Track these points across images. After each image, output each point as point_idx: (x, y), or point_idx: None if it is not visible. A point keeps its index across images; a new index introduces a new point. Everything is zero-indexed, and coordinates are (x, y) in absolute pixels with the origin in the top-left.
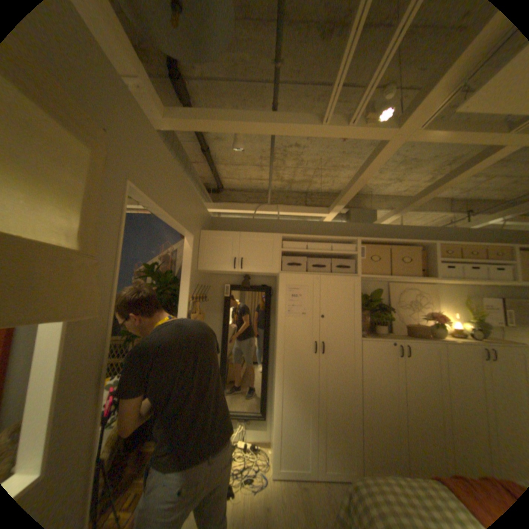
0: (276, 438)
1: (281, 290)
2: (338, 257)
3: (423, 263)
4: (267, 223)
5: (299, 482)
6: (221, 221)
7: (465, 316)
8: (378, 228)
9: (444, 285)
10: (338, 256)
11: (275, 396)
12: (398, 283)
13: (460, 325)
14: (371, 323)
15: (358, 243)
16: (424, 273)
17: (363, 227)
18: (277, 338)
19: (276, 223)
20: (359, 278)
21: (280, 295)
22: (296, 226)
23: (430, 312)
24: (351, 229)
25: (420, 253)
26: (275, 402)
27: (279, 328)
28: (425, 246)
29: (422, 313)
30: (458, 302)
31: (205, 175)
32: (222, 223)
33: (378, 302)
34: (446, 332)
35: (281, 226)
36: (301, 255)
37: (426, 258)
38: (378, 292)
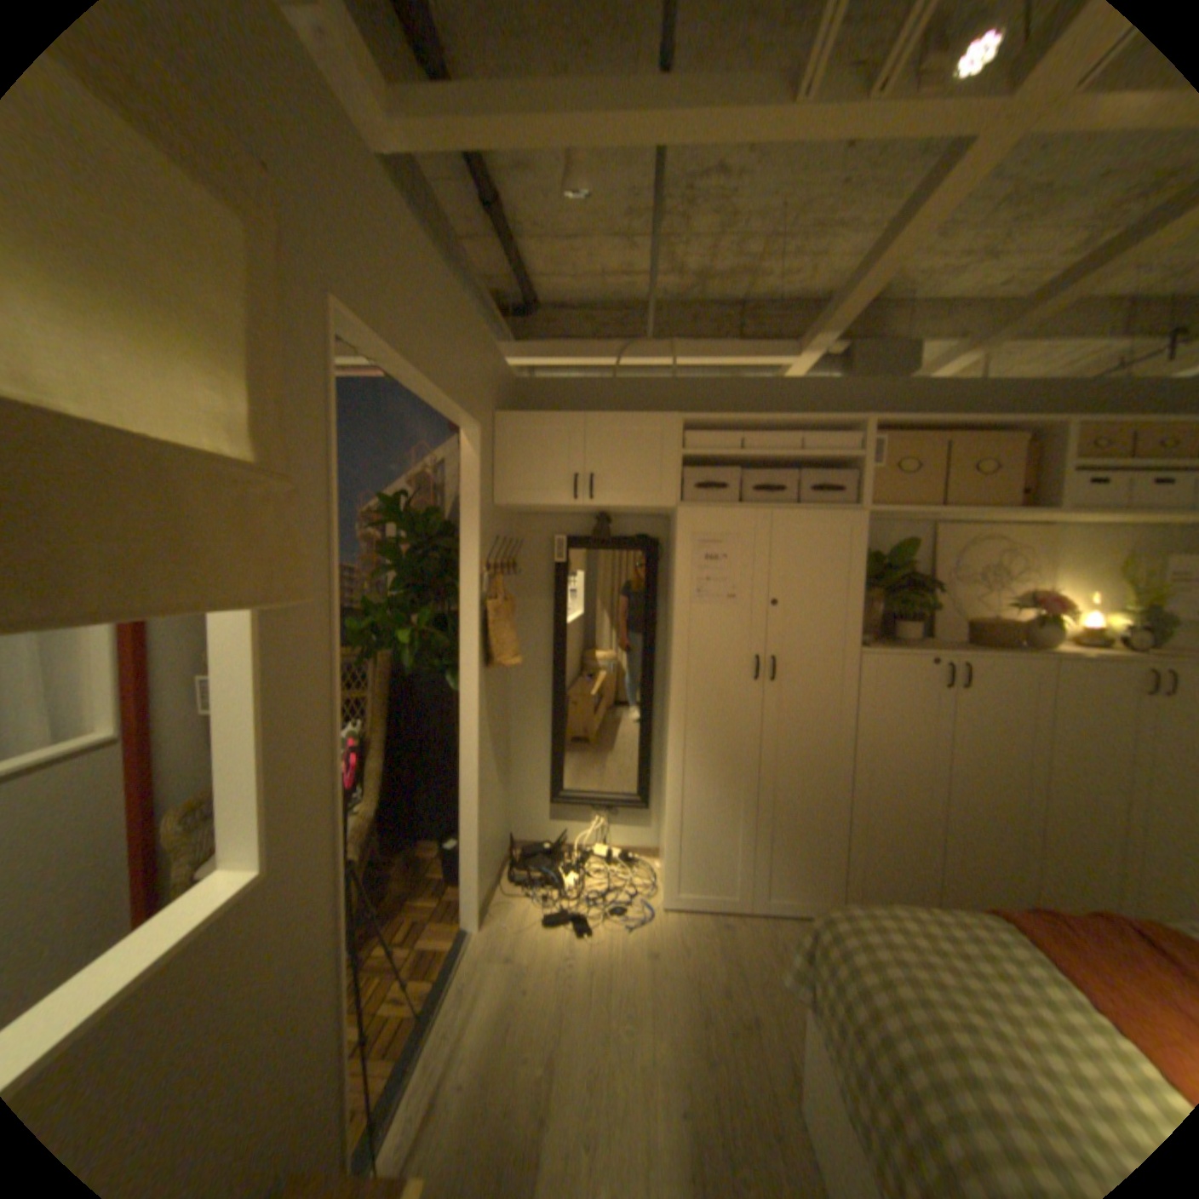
0: (671, 839)
1: (681, 546)
2: (818, 464)
3: (1030, 473)
4: (647, 387)
5: (717, 916)
6: (540, 387)
7: (1117, 598)
8: (923, 387)
9: (1077, 525)
10: (819, 462)
11: (669, 762)
12: (961, 524)
13: (1102, 619)
14: (887, 616)
15: (869, 429)
16: (1028, 497)
17: (885, 387)
18: (673, 650)
19: (669, 387)
20: (865, 514)
21: (681, 558)
22: (719, 393)
23: (1030, 591)
24: (854, 393)
25: (1025, 450)
26: (669, 773)
27: (679, 627)
28: (1041, 430)
29: (1012, 592)
30: (1106, 567)
31: (494, 270)
32: (543, 392)
33: (908, 569)
34: (1064, 634)
35: (683, 393)
36: (729, 463)
37: (1039, 462)
38: (910, 547)
